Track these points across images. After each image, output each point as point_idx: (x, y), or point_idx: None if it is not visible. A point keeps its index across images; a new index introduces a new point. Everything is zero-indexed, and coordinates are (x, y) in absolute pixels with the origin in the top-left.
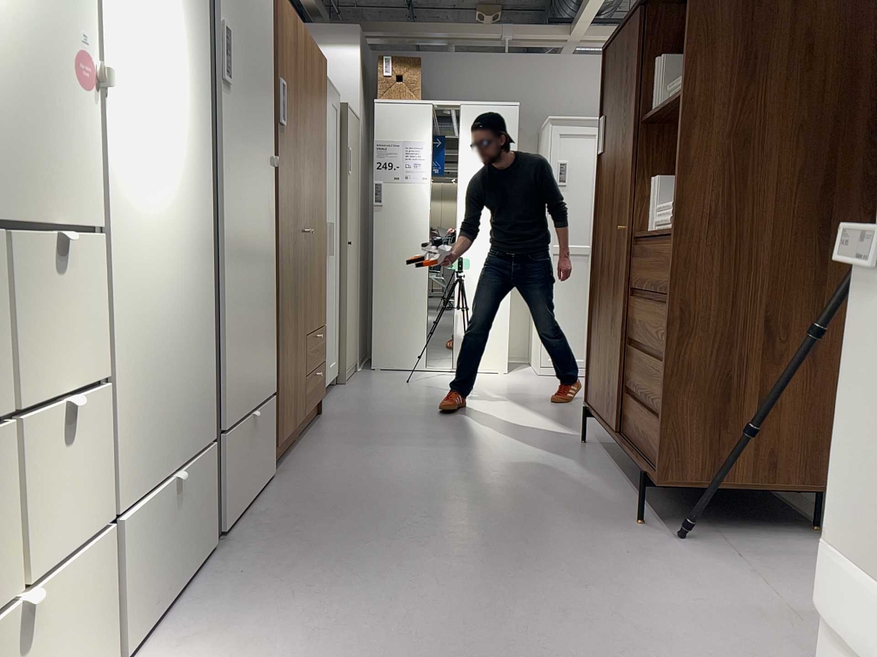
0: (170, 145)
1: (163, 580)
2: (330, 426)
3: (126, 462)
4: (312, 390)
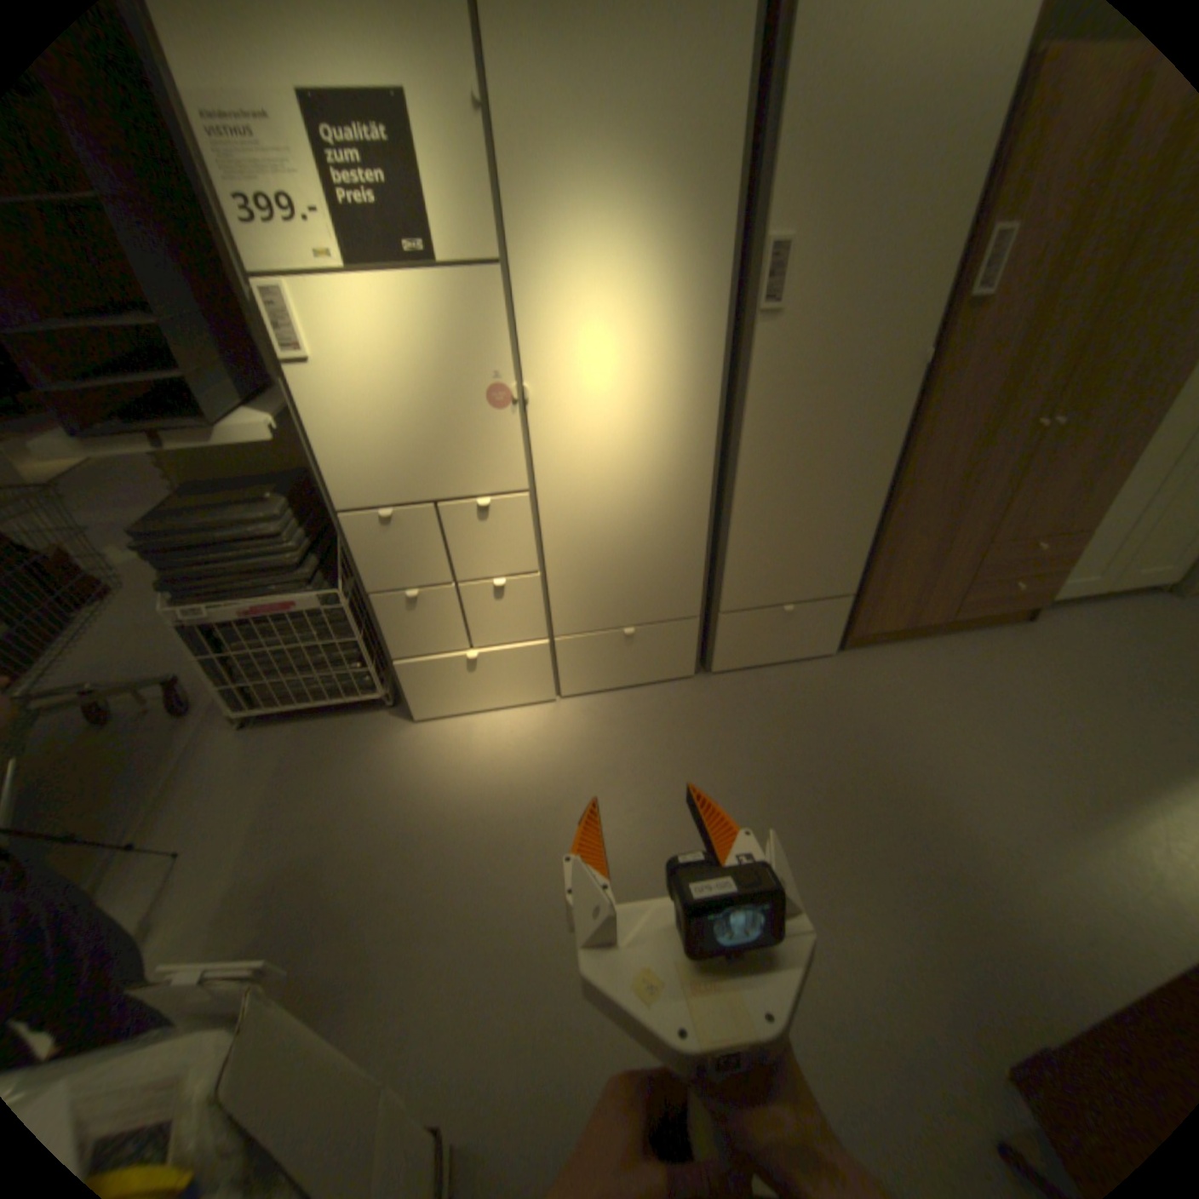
0: (637, 411)
1: (610, 675)
2: (1007, 643)
3: (567, 613)
4: (993, 599)
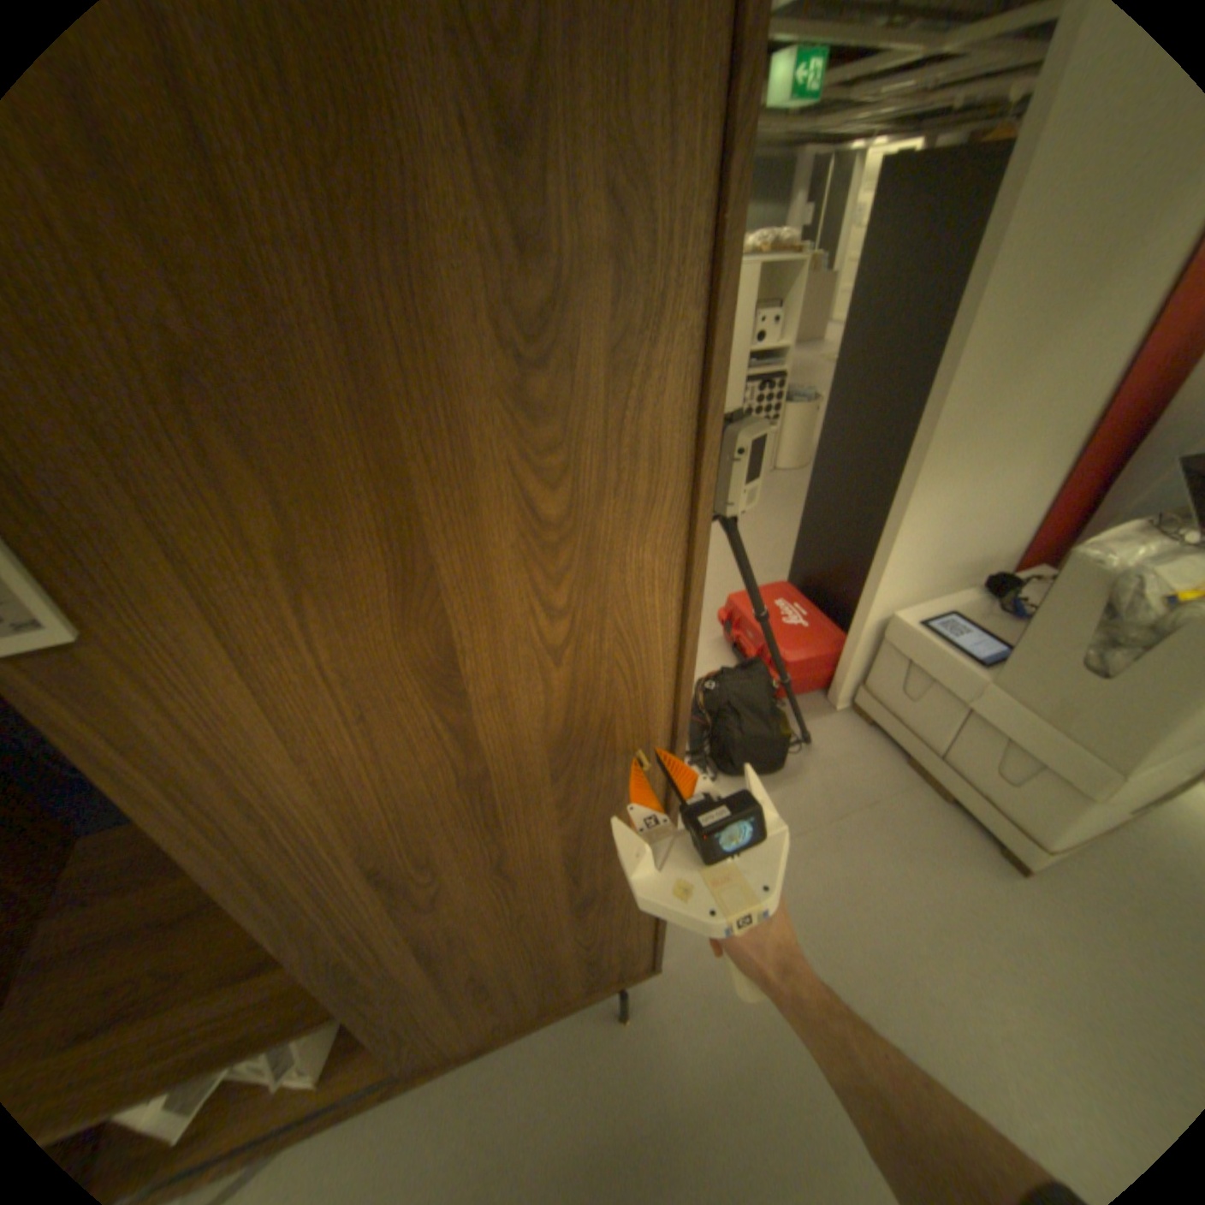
0: None
1: None
2: None
3: None
4: None
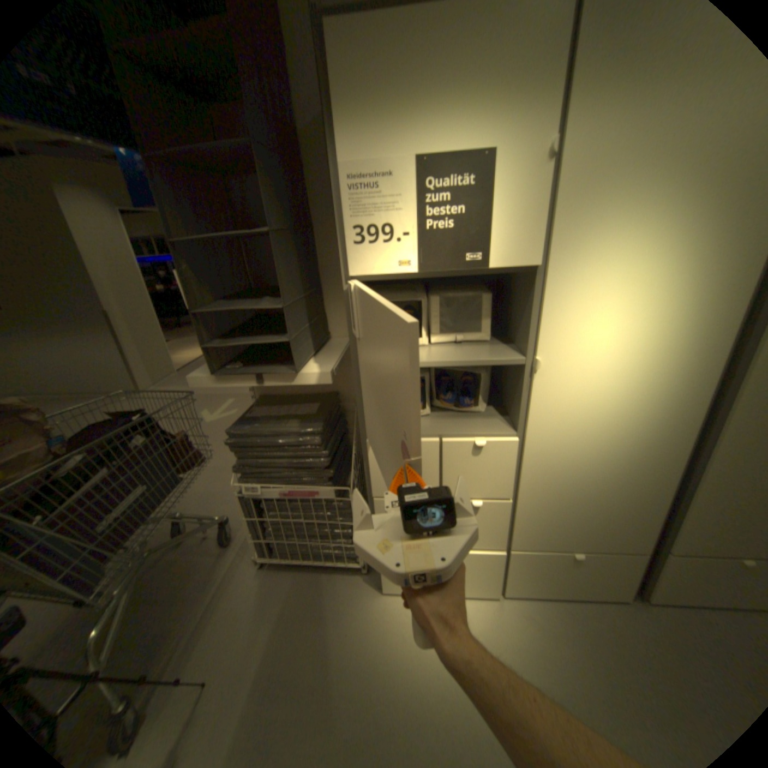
0: (634, 383)
1: (553, 589)
2: None
3: (527, 534)
4: None
